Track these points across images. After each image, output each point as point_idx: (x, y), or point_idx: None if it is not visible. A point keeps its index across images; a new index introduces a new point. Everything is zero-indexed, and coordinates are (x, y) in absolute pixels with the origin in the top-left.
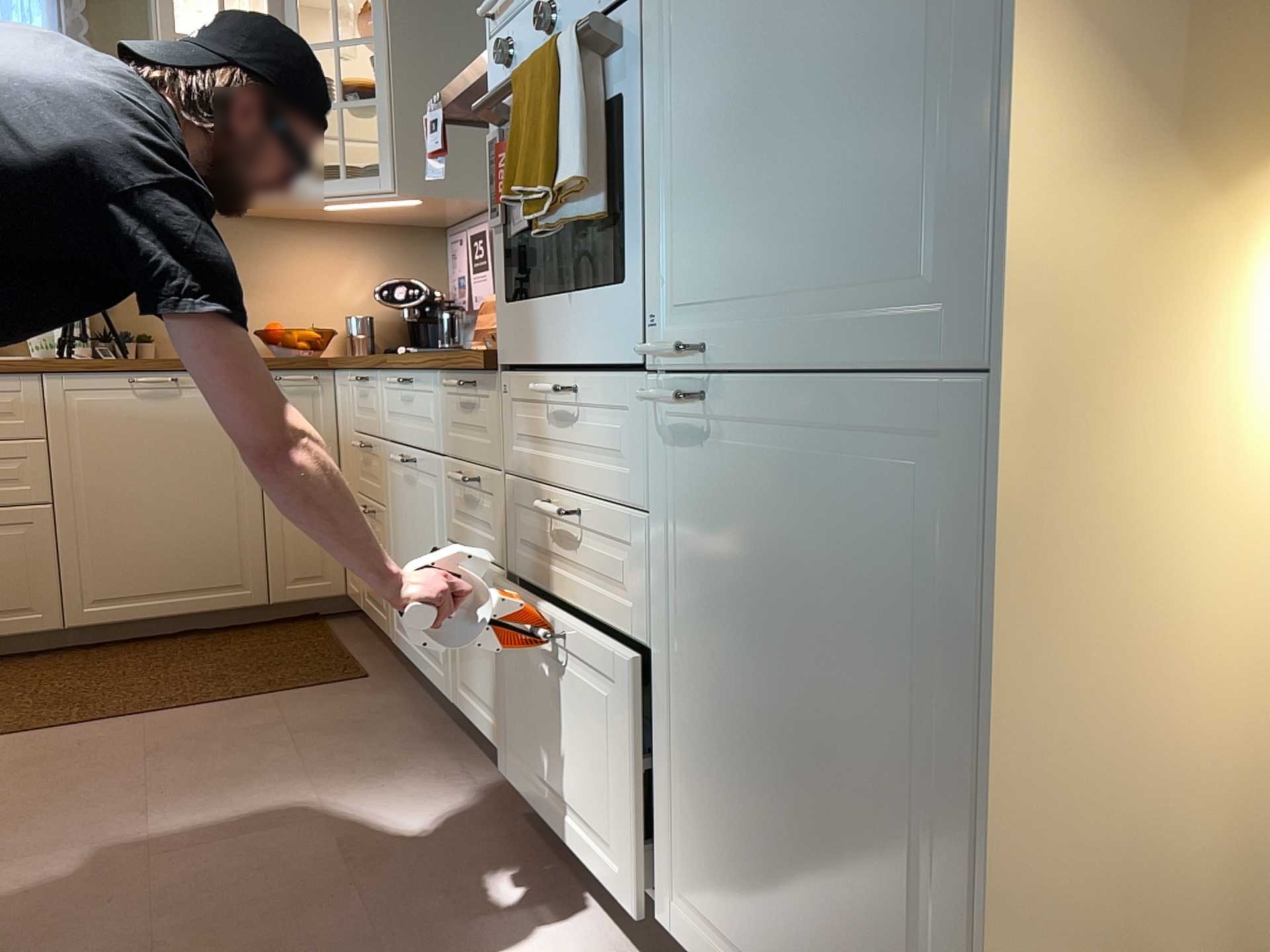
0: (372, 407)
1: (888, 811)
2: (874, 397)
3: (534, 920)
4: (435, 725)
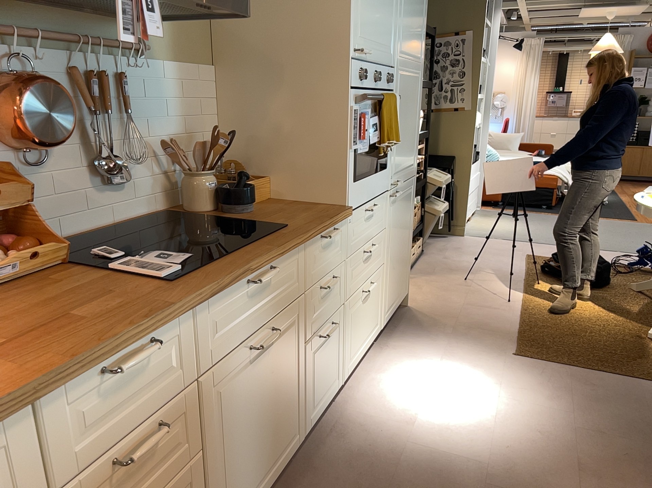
0: (166, 368)
1: (406, 244)
2: (409, 182)
3: (384, 371)
4: (286, 486)
